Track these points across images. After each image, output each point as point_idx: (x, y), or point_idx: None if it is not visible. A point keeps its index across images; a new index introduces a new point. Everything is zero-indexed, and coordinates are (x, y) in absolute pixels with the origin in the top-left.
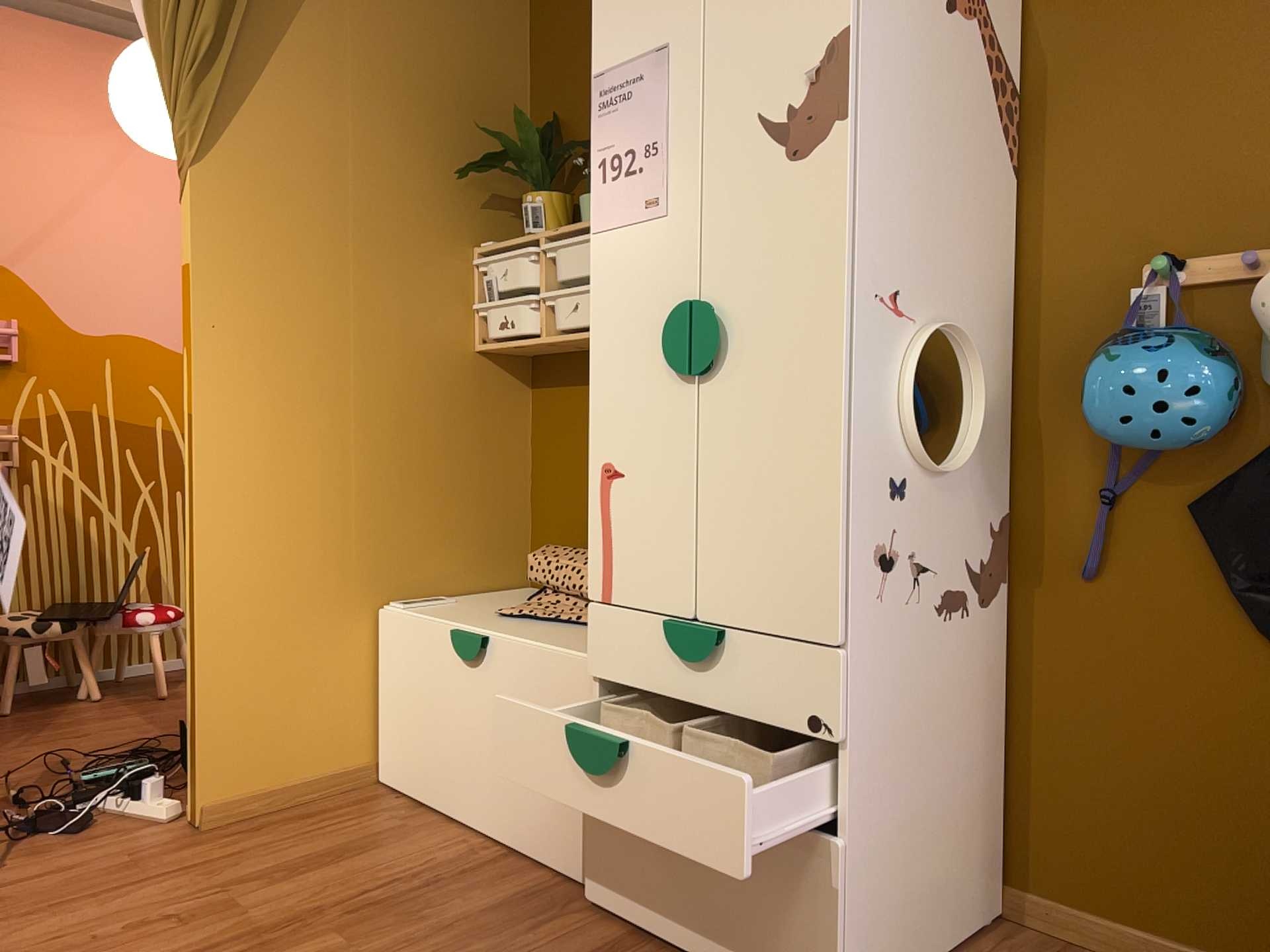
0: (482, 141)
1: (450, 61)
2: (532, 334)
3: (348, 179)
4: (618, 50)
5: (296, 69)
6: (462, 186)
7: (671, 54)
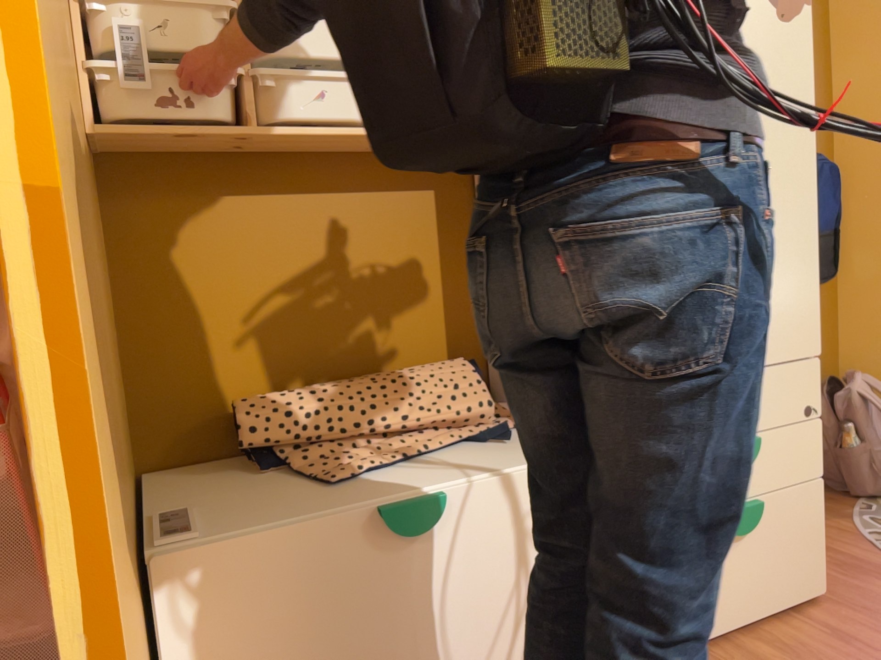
0: None
1: None
2: (226, 121)
3: None
4: None
5: None
6: None
7: None
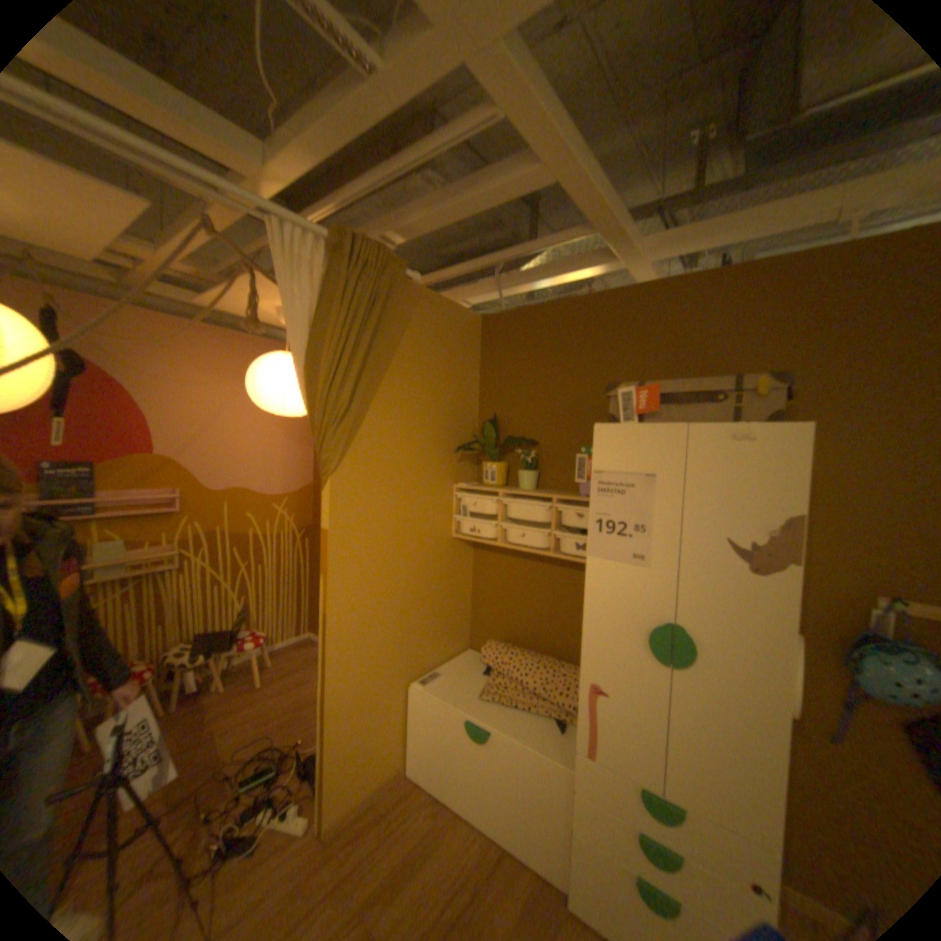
0: (459, 428)
1: (448, 390)
2: (492, 539)
3: (403, 464)
4: (614, 462)
5: (382, 409)
6: (451, 454)
7: (658, 480)
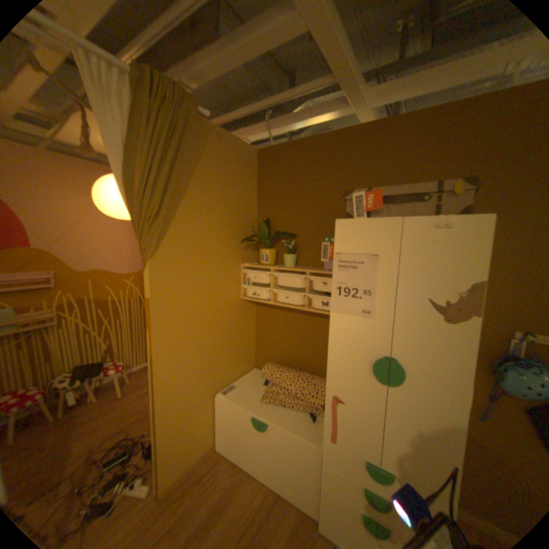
0: (244, 226)
1: (235, 200)
2: (267, 299)
3: (205, 251)
4: (350, 246)
5: (187, 212)
6: (238, 244)
7: (381, 258)
